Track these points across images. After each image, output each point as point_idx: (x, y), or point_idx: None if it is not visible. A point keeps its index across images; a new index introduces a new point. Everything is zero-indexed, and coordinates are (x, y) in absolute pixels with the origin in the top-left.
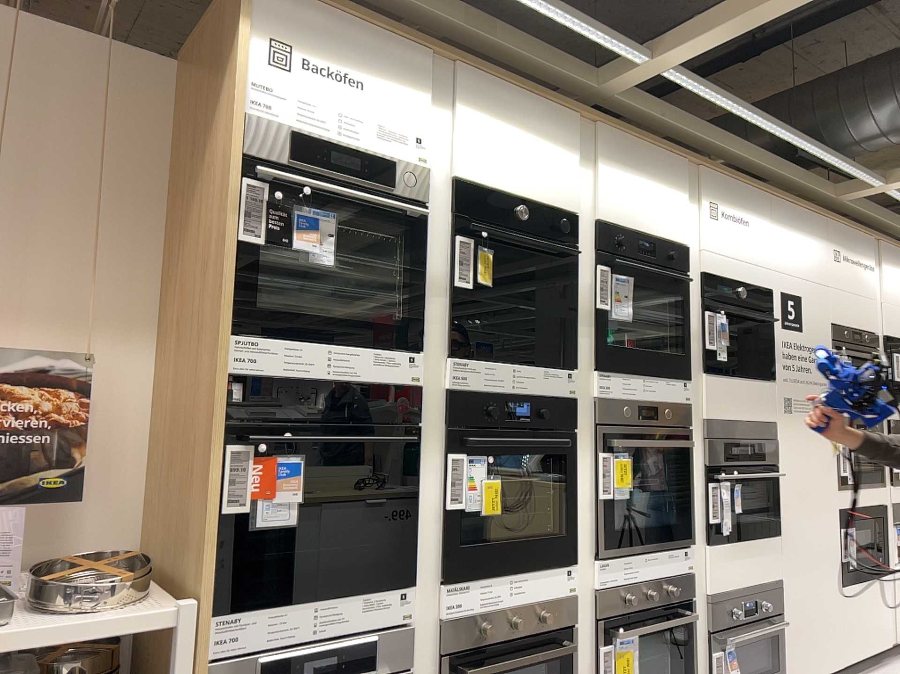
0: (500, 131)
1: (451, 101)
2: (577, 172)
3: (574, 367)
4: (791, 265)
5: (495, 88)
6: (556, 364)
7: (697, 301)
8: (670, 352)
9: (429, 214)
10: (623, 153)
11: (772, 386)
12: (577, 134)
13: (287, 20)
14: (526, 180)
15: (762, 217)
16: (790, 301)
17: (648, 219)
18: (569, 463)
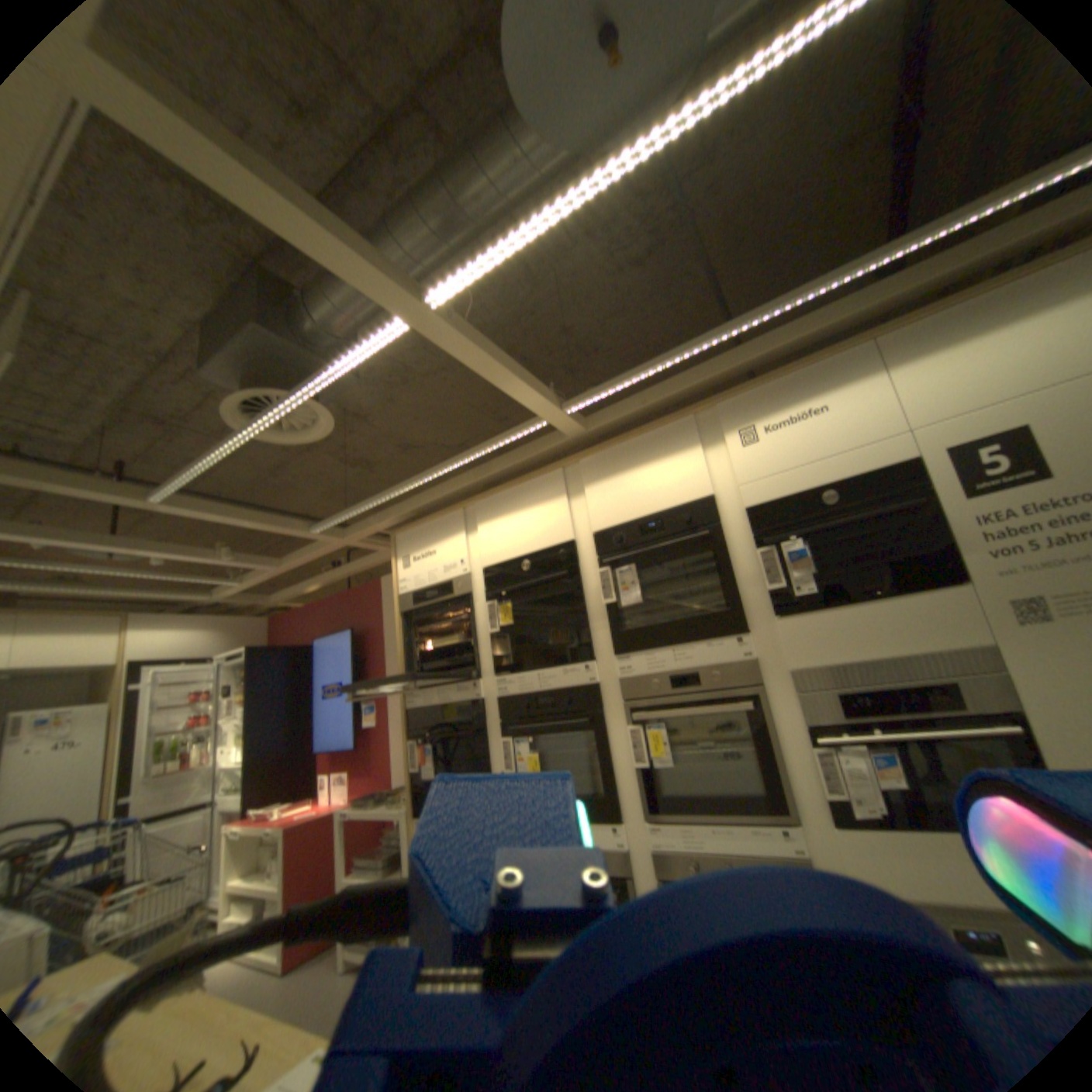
0: (503, 521)
1: (475, 524)
2: (564, 508)
3: (591, 657)
4: (977, 387)
5: (496, 498)
6: (575, 658)
7: (747, 539)
8: (717, 608)
9: (461, 600)
10: (606, 463)
11: (960, 591)
12: (560, 481)
13: (404, 543)
14: (525, 541)
15: (860, 375)
16: (987, 444)
17: (647, 499)
18: (597, 736)
